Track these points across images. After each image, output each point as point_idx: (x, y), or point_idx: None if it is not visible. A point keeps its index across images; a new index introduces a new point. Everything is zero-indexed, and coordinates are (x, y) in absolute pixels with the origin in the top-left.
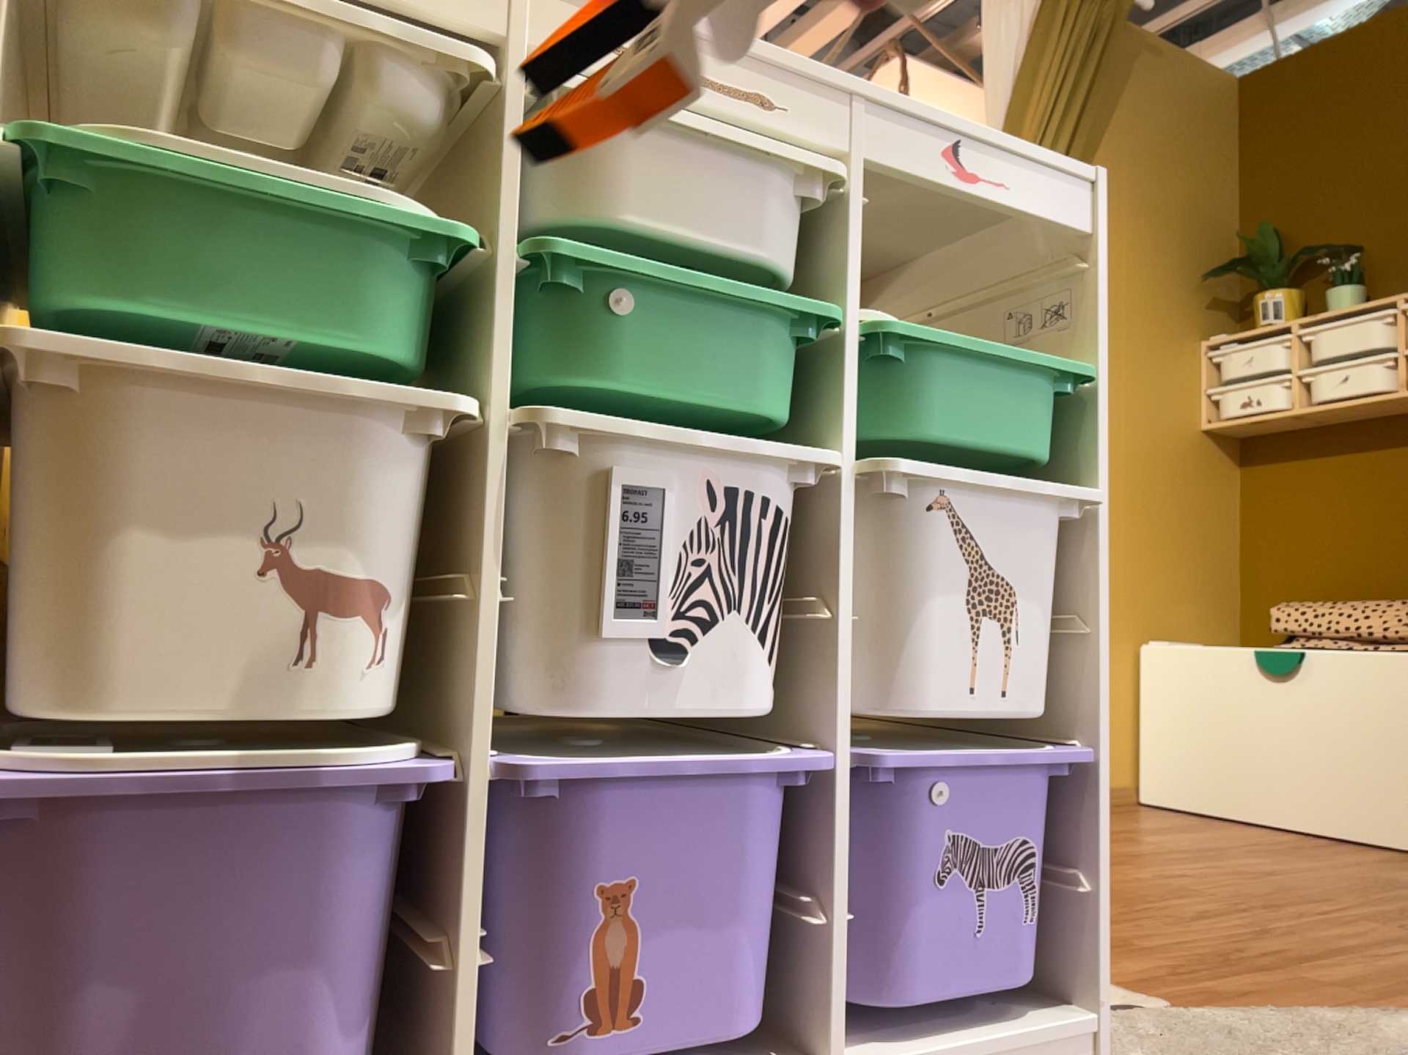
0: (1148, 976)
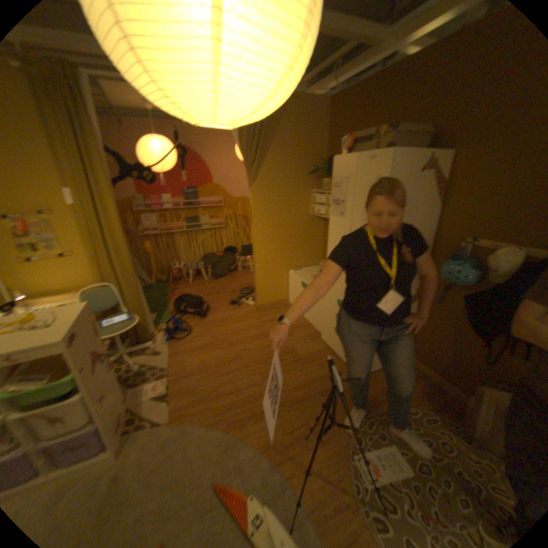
0: (177, 412)
